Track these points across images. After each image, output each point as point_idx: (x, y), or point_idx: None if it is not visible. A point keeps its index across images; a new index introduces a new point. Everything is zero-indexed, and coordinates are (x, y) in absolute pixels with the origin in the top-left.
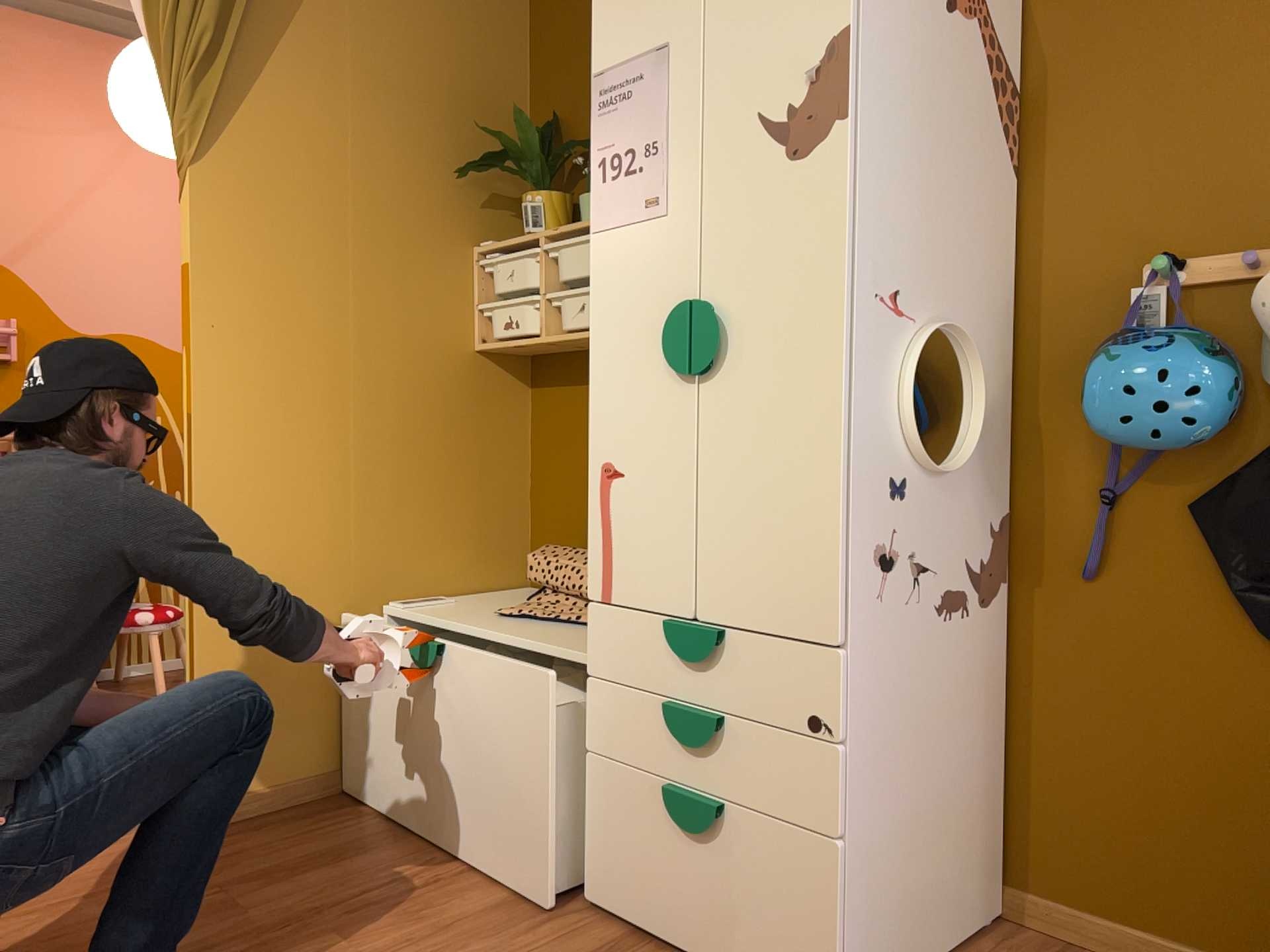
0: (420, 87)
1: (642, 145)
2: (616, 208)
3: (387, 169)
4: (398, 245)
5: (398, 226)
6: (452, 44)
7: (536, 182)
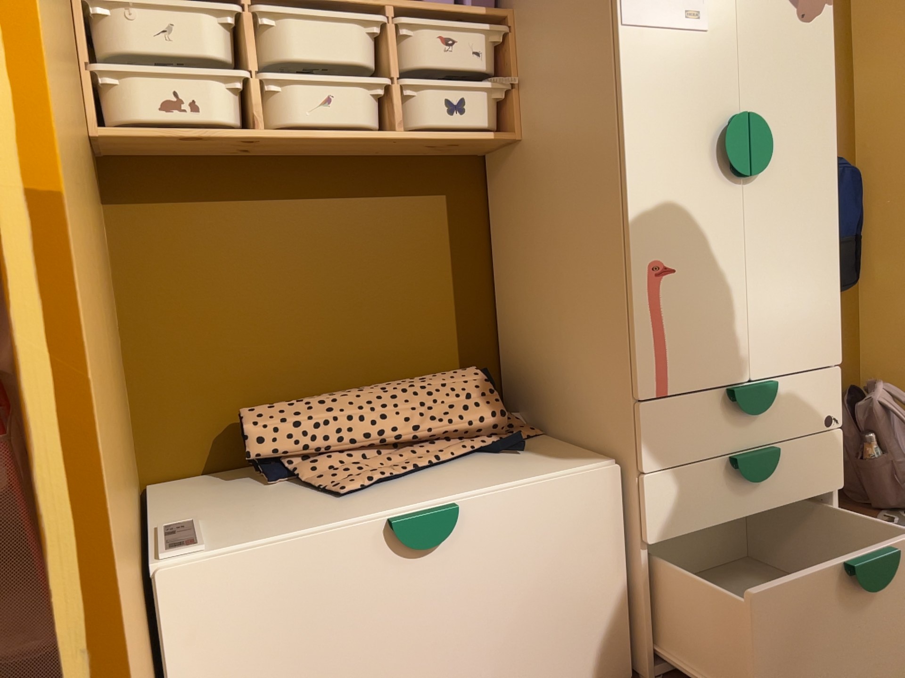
0: None
1: None
2: (652, 9)
3: None
4: None
5: None
6: None
7: None
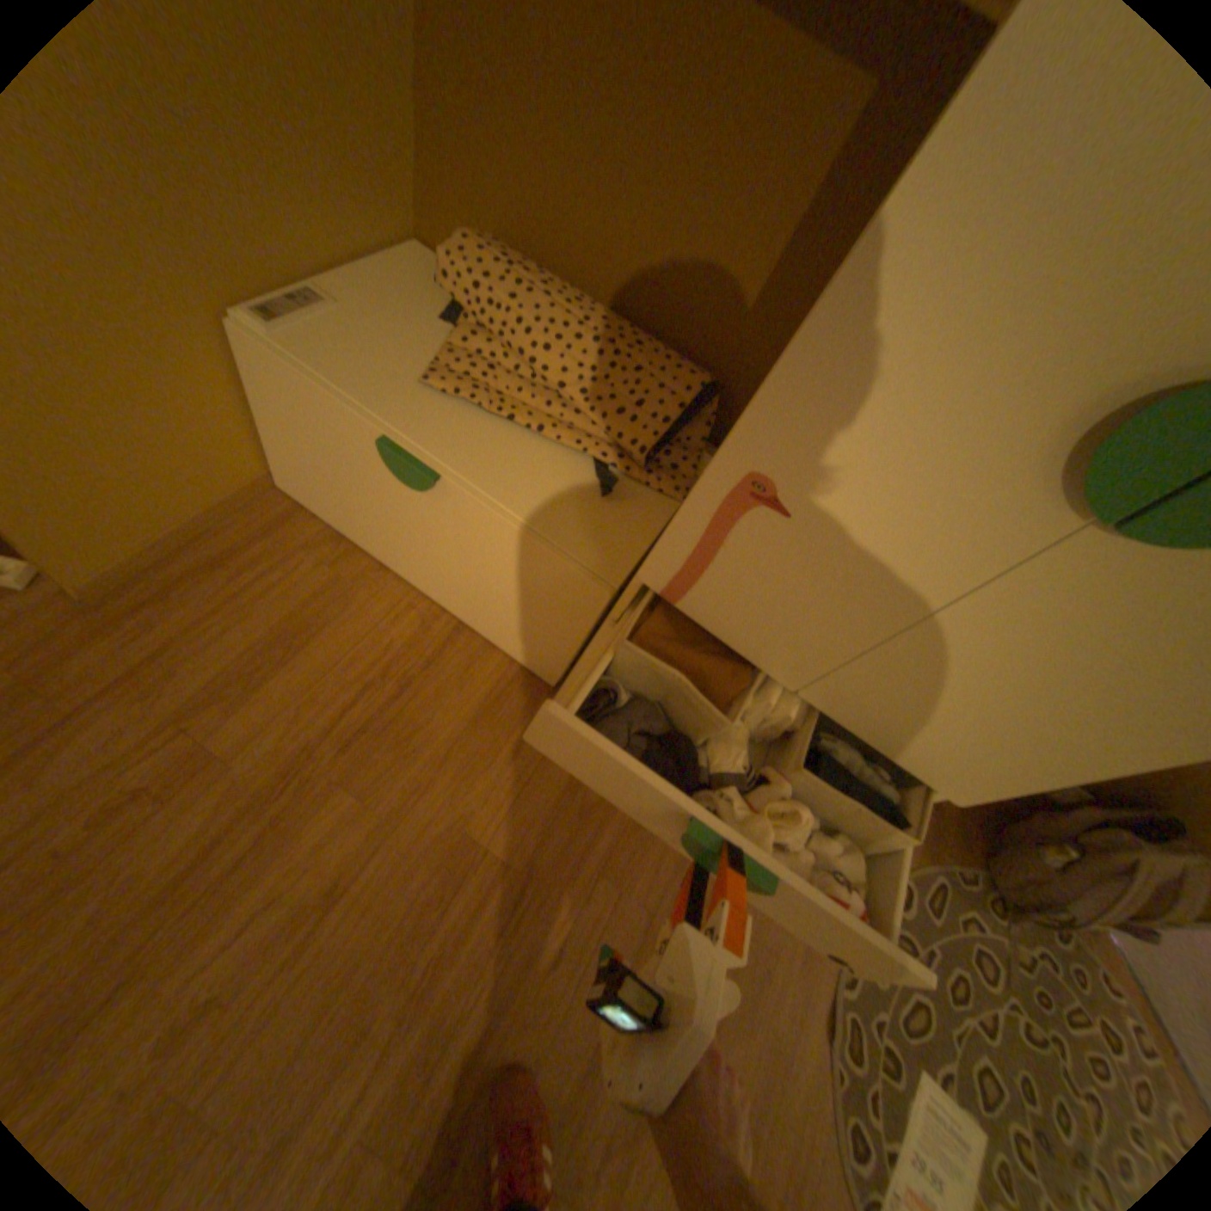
0: None
1: None
2: None
3: None
4: None
5: None
6: None
7: None
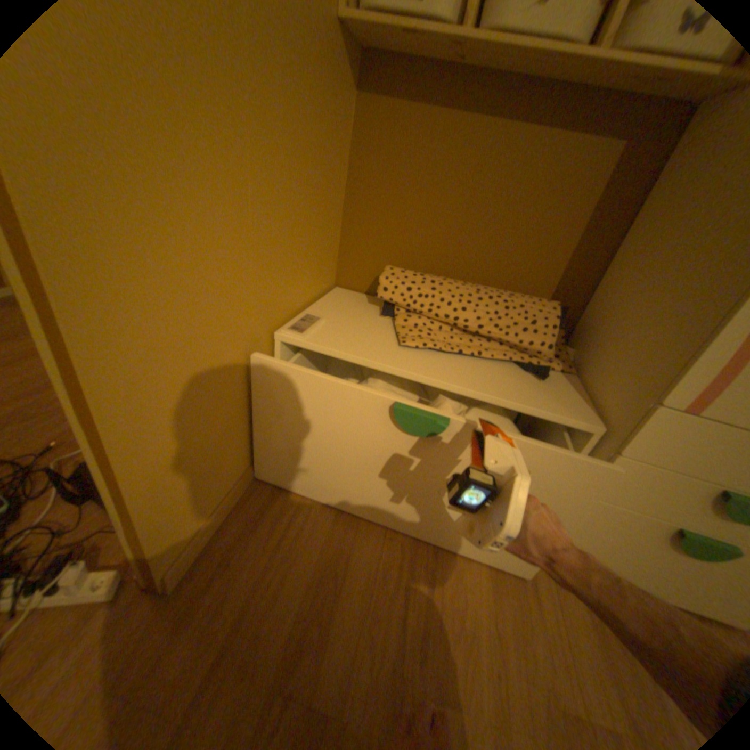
0: None
1: None
2: None
3: None
4: None
5: None
6: None
7: None
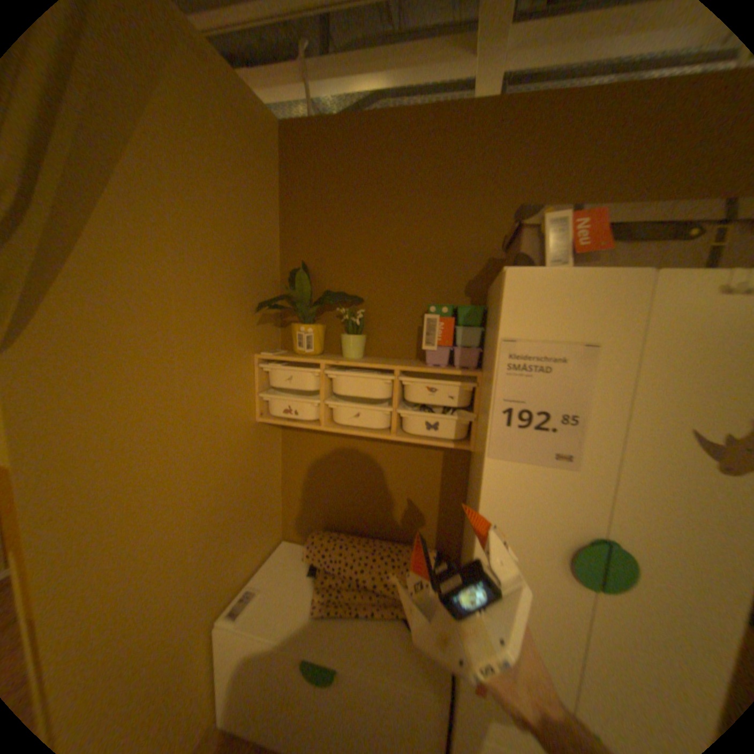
0: (220, 239)
1: (559, 412)
2: (521, 449)
3: (201, 310)
4: (211, 368)
5: (210, 354)
6: (238, 203)
7: (305, 315)
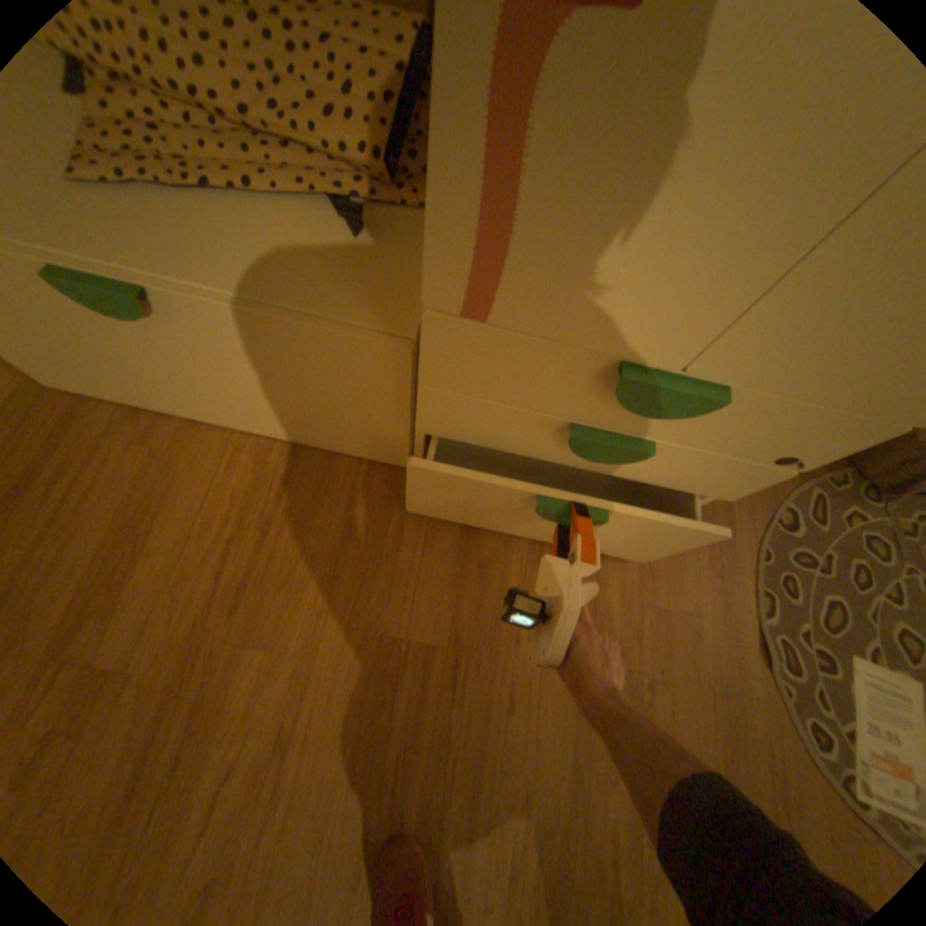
0: None
1: None
2: None
3: None
4: None
5: None
6: None
7: None
